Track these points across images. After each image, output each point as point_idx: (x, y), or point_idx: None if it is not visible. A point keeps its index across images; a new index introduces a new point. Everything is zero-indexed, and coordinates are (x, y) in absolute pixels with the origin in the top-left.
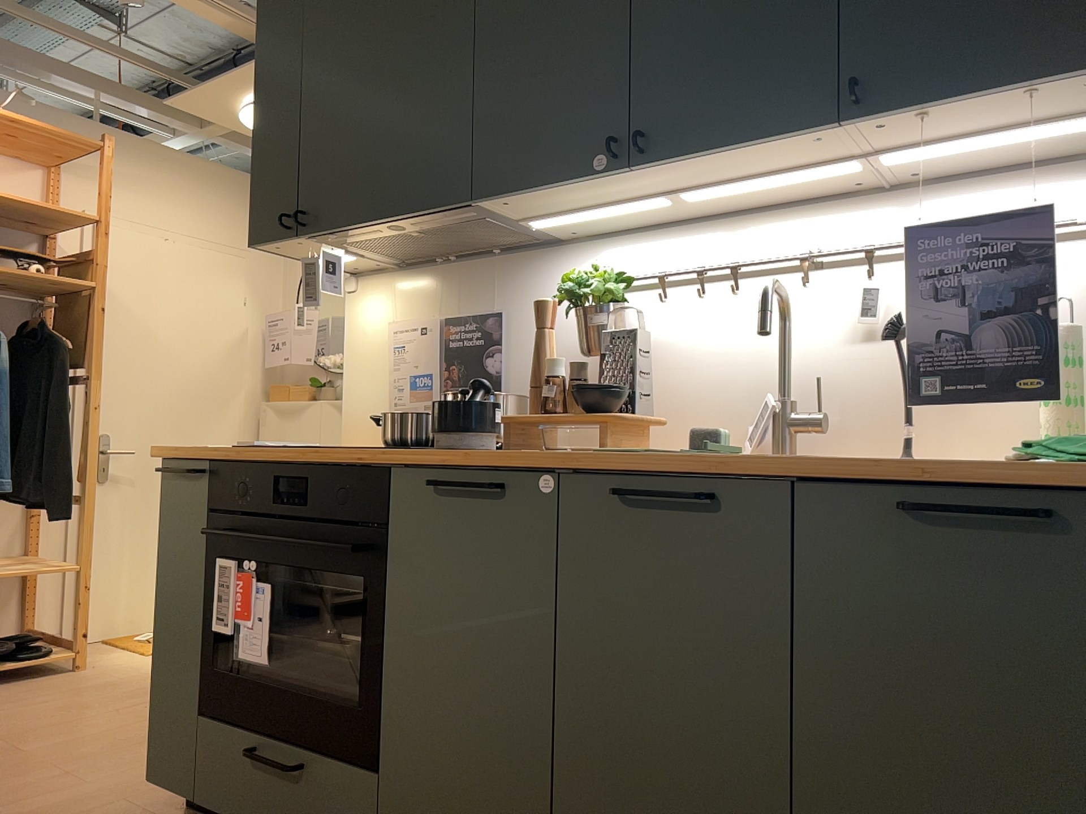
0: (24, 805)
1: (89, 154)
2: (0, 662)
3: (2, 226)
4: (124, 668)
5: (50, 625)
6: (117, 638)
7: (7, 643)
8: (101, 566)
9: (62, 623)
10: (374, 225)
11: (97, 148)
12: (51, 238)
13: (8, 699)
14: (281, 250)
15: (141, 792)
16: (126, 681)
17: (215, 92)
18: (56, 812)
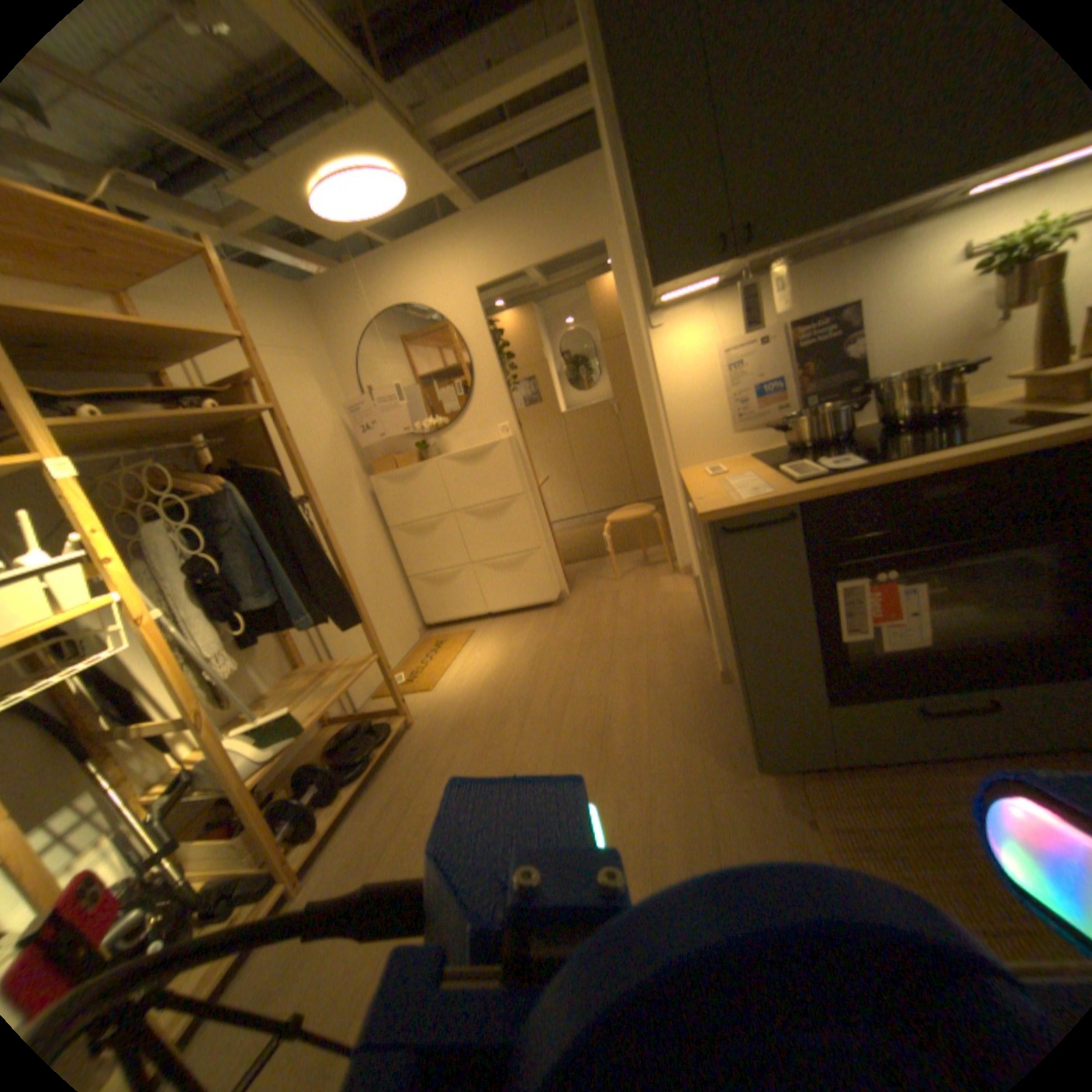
0: (658, 844)
1: (176, 259)
2: (366, 755)
3: (105, 370)
4: (441, 707)
5: (334, 708)
6: (382, 691)
7: (360, 739)
8: (342, 648)
9: (340, 702)
10: (849, 219)
11: (192, 247)
12: (157, 372)
13: (417, 777)
14: (673, 283)
15: (701, 781)
16: (467, 715)
17: (290, 160)
18: (694, 834)
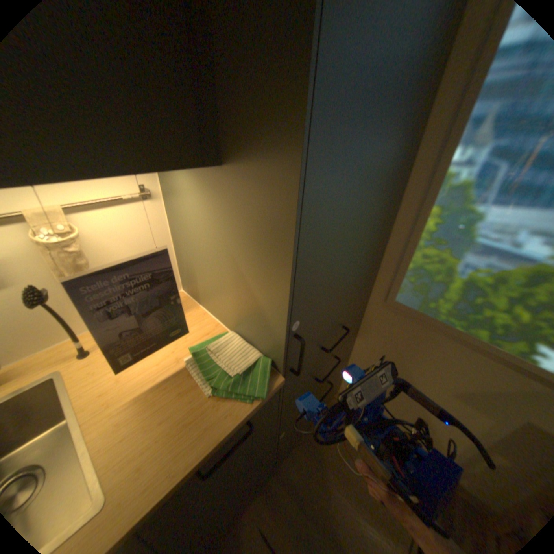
0: None
1: None
2: None
3: None
4: None
5: None
6: None
7: None
8: None
9: None
10: None
11: None
12: None
13: None
14: None
15: None
16: None
17: None
18: None
